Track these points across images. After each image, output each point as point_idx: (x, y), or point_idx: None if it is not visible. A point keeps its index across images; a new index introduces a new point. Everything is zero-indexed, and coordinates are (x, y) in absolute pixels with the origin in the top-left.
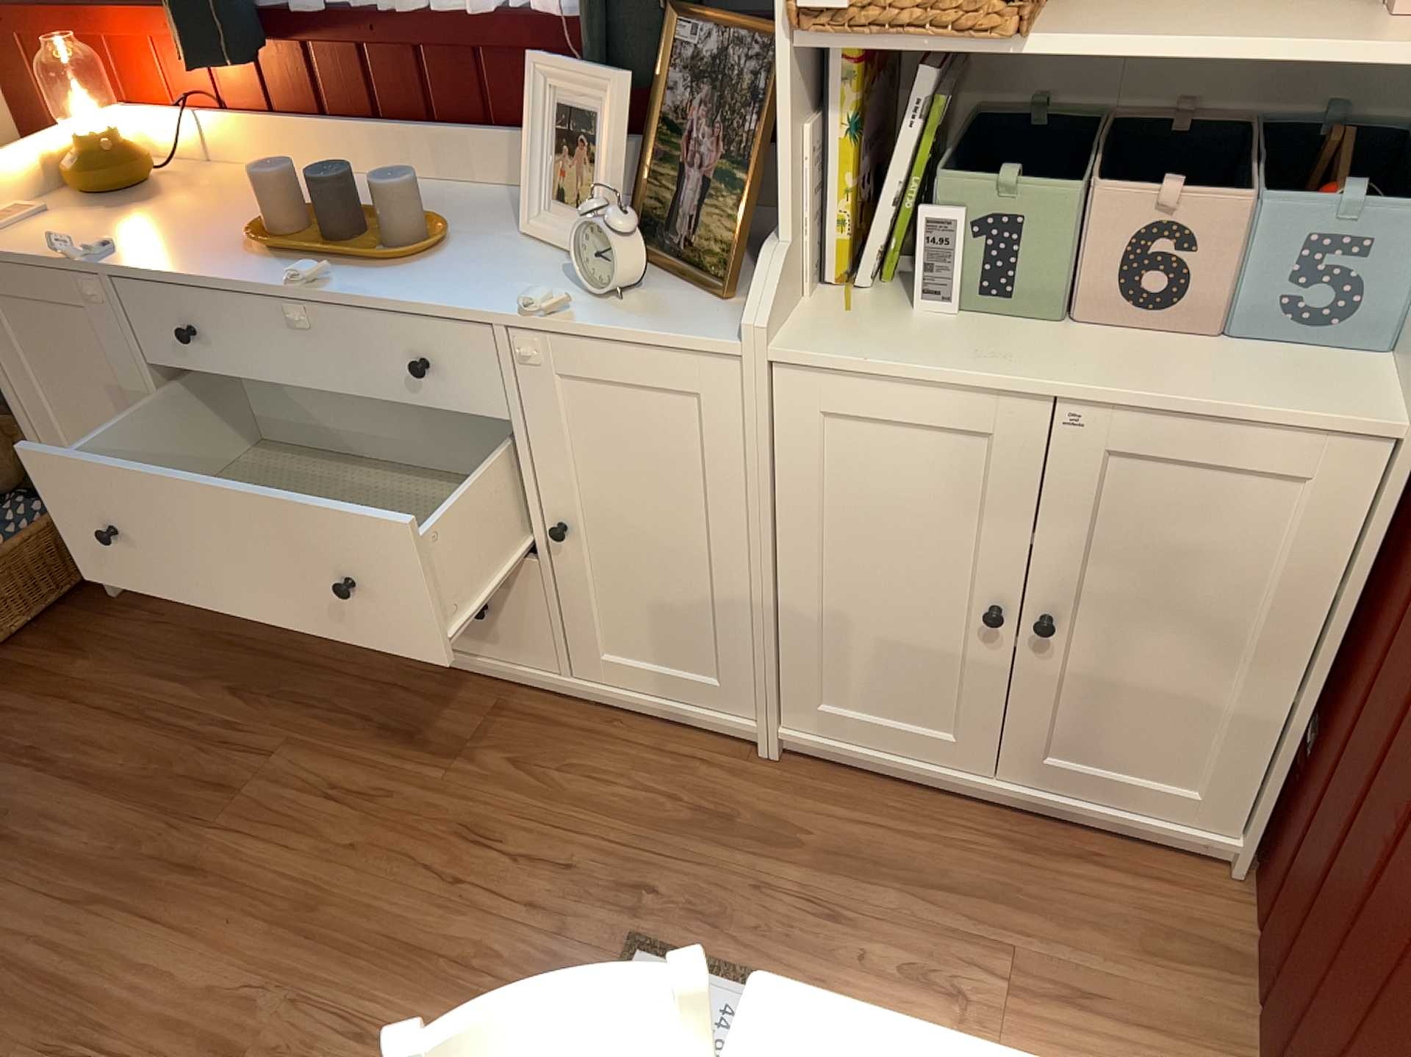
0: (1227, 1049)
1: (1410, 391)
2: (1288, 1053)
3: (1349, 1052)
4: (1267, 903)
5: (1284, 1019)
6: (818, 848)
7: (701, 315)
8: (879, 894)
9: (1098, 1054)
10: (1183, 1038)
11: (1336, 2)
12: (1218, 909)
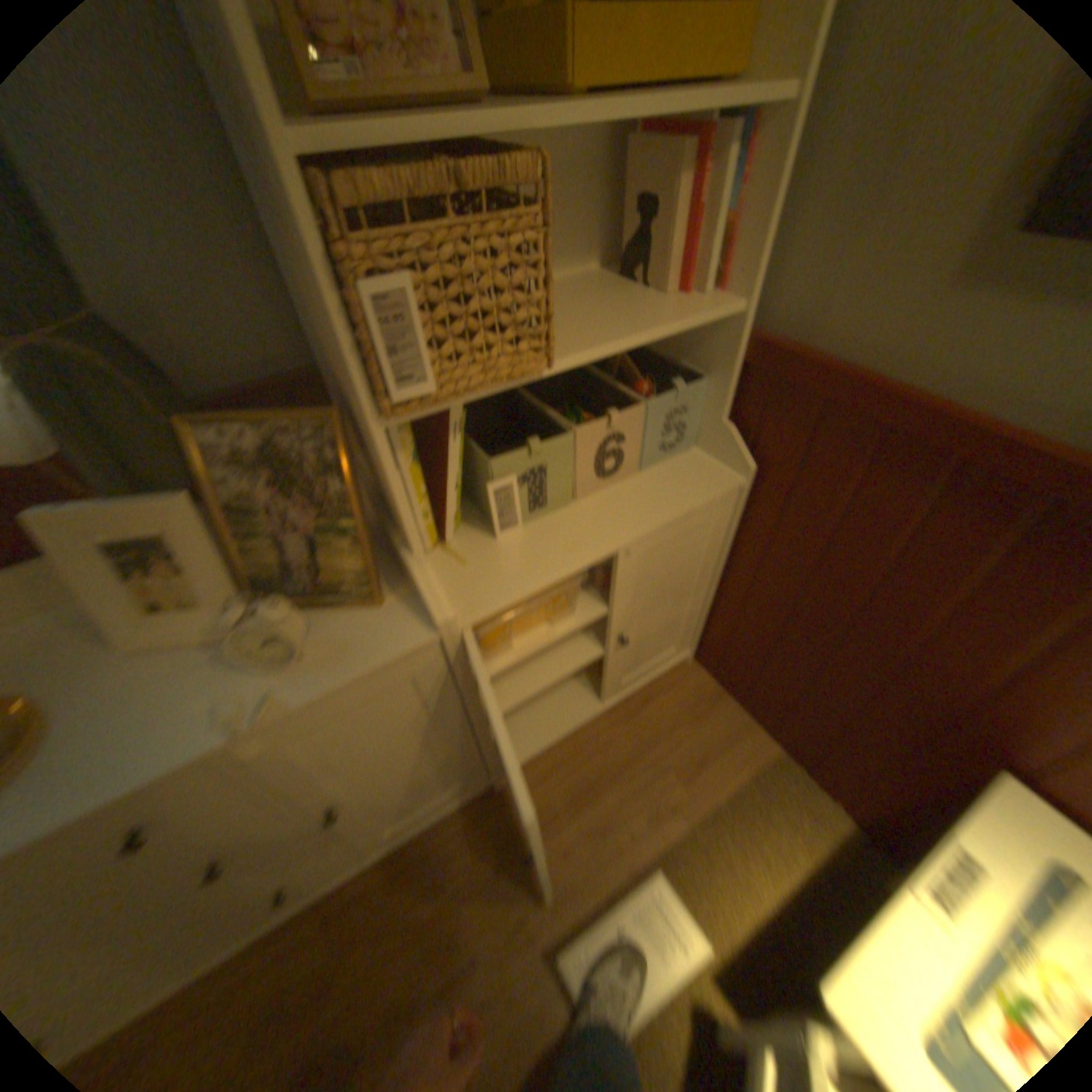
0: (748, 733)
1: (728, 465)
2: (778, 722)
3: (841, 721)
4: (710, 667)
5: (766, 711)
6: (564, 807)
7: (383, 631)
8: (605, 800)
9: (726, 780)
10: (736, 743)
11: (623, 293)
12: (695, 682)
